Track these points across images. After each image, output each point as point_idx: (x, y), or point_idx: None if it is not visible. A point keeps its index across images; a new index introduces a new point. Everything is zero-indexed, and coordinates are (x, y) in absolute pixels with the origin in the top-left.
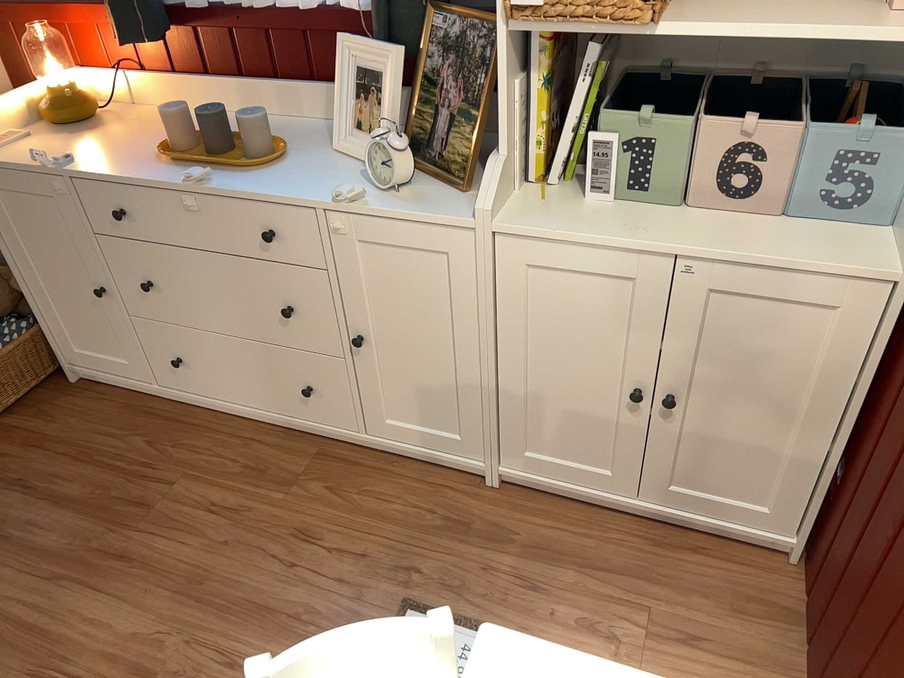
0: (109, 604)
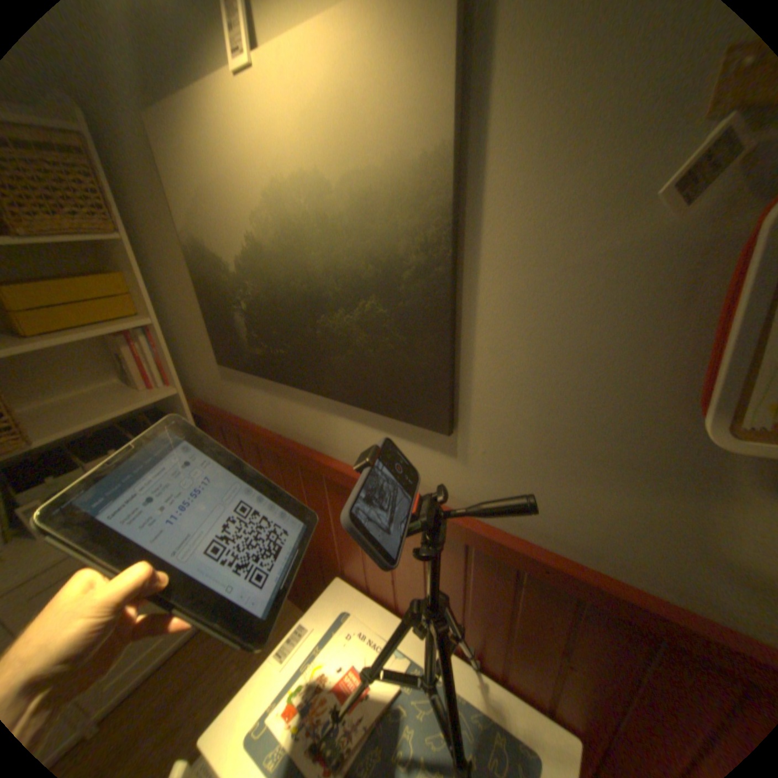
0: None
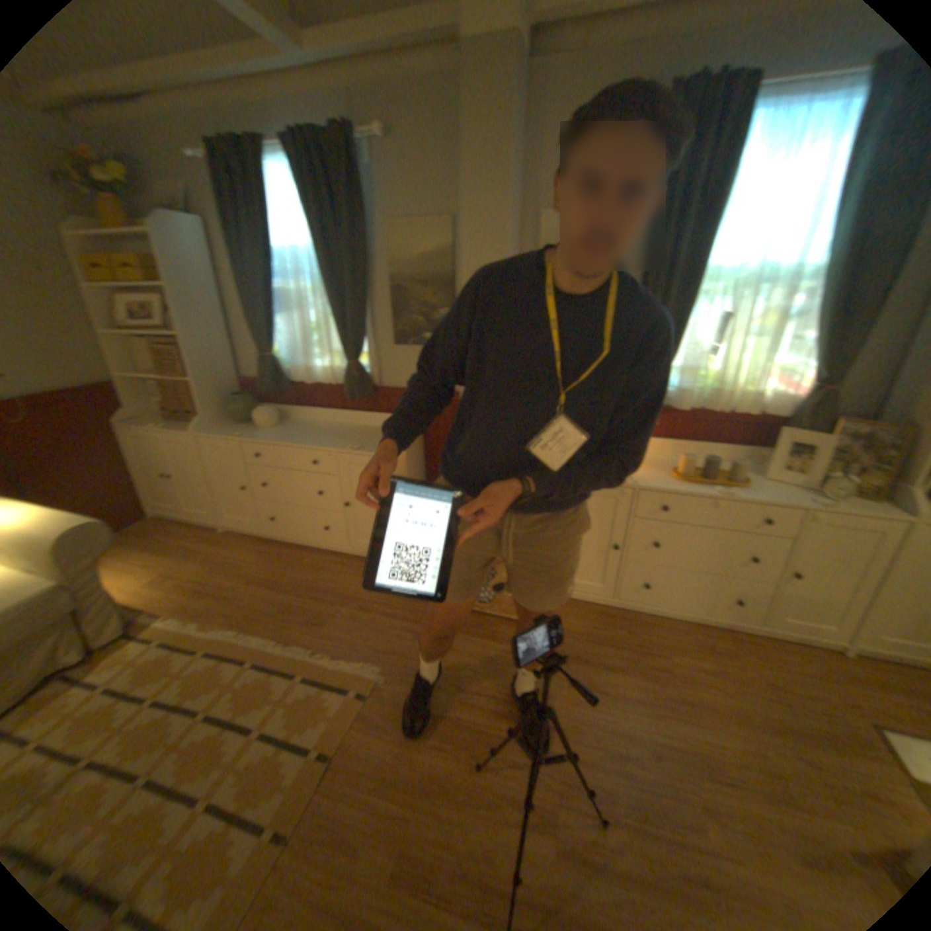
0: (706, 735)
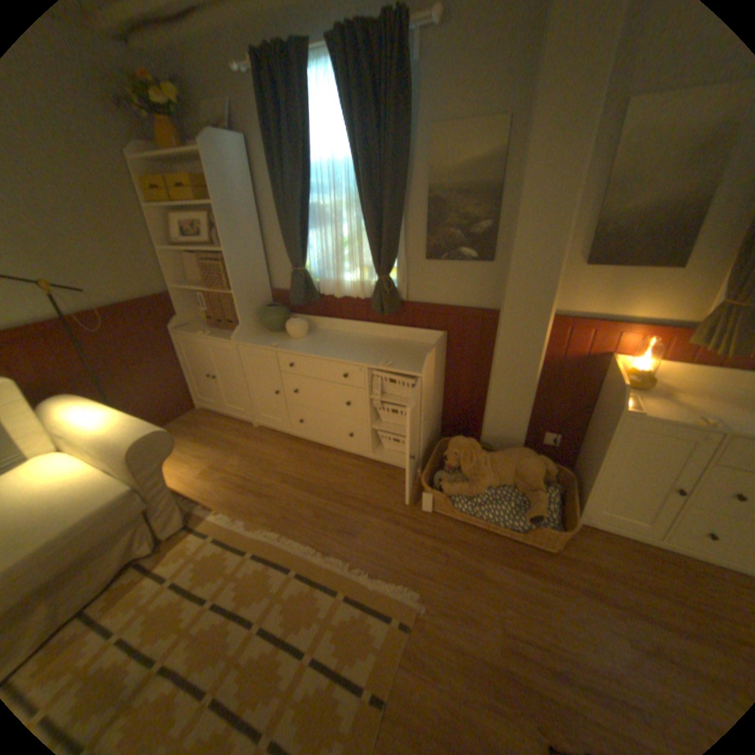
0: None
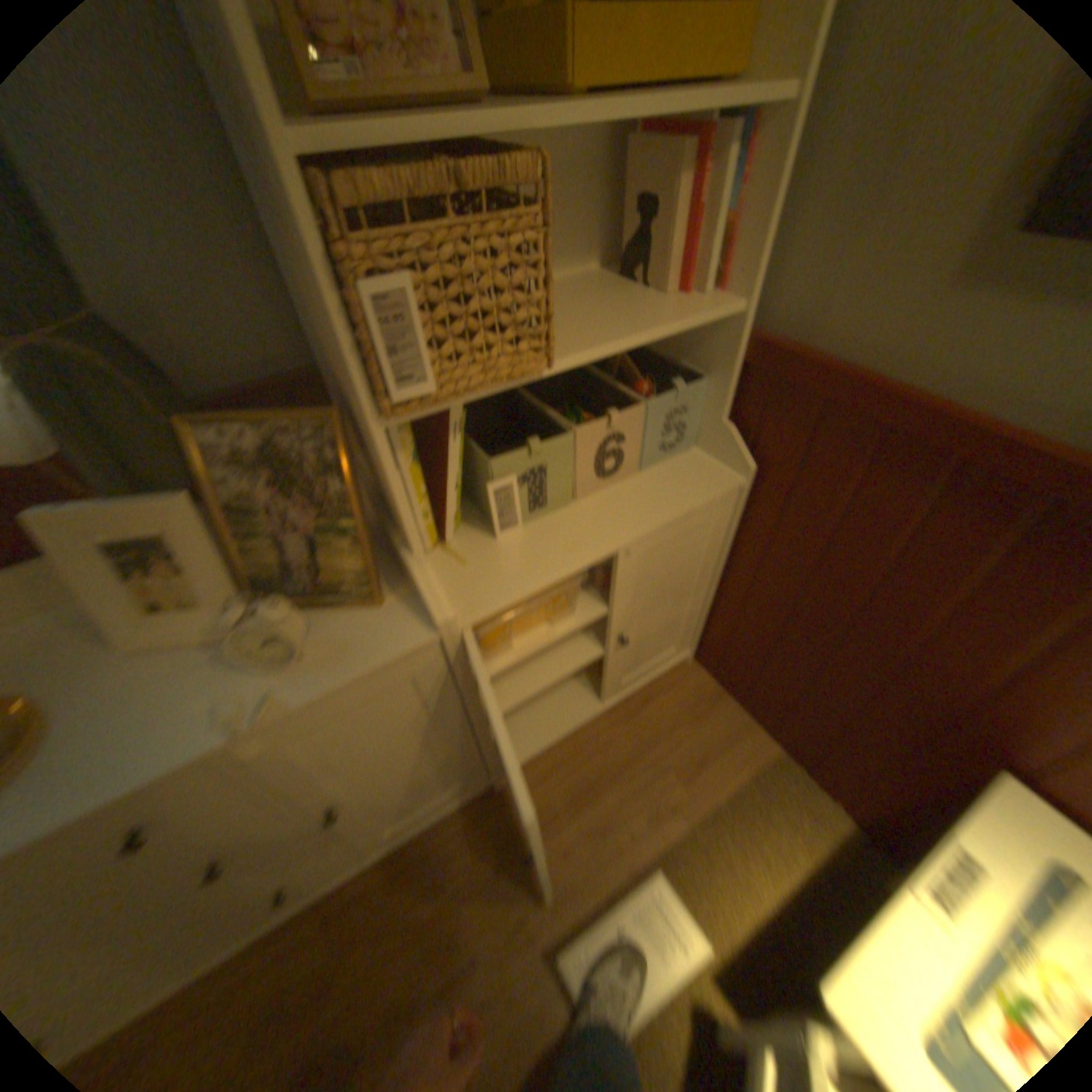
0: None
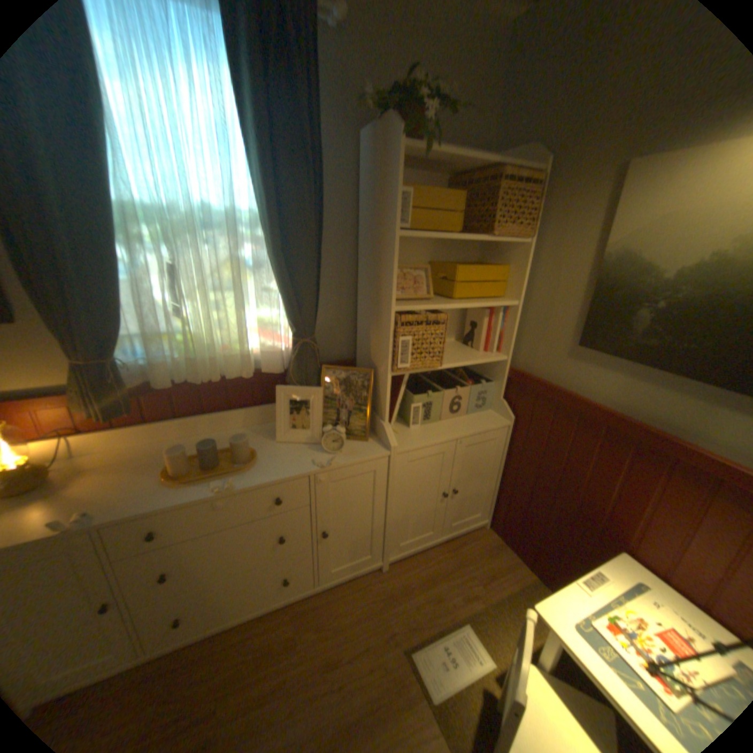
0: None
